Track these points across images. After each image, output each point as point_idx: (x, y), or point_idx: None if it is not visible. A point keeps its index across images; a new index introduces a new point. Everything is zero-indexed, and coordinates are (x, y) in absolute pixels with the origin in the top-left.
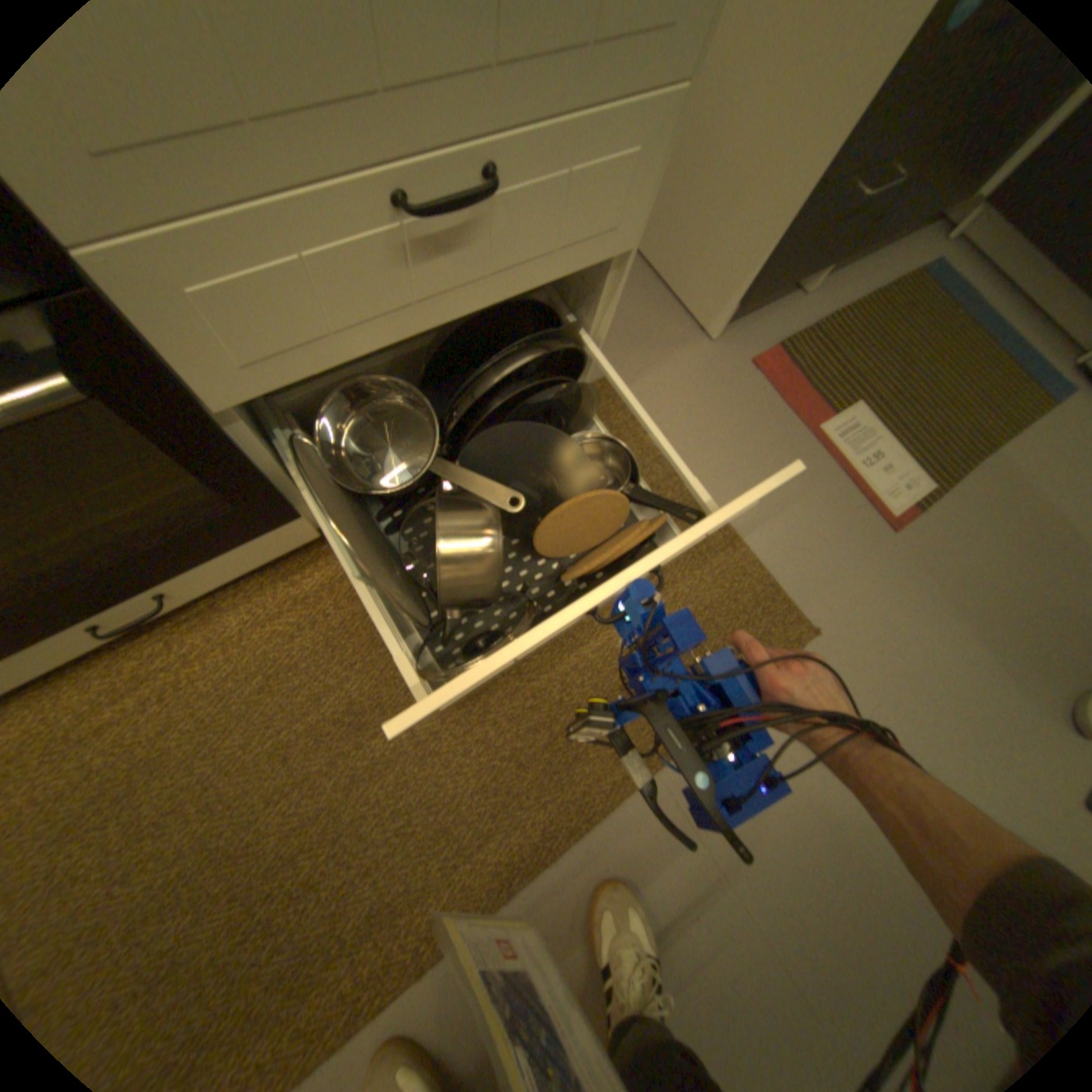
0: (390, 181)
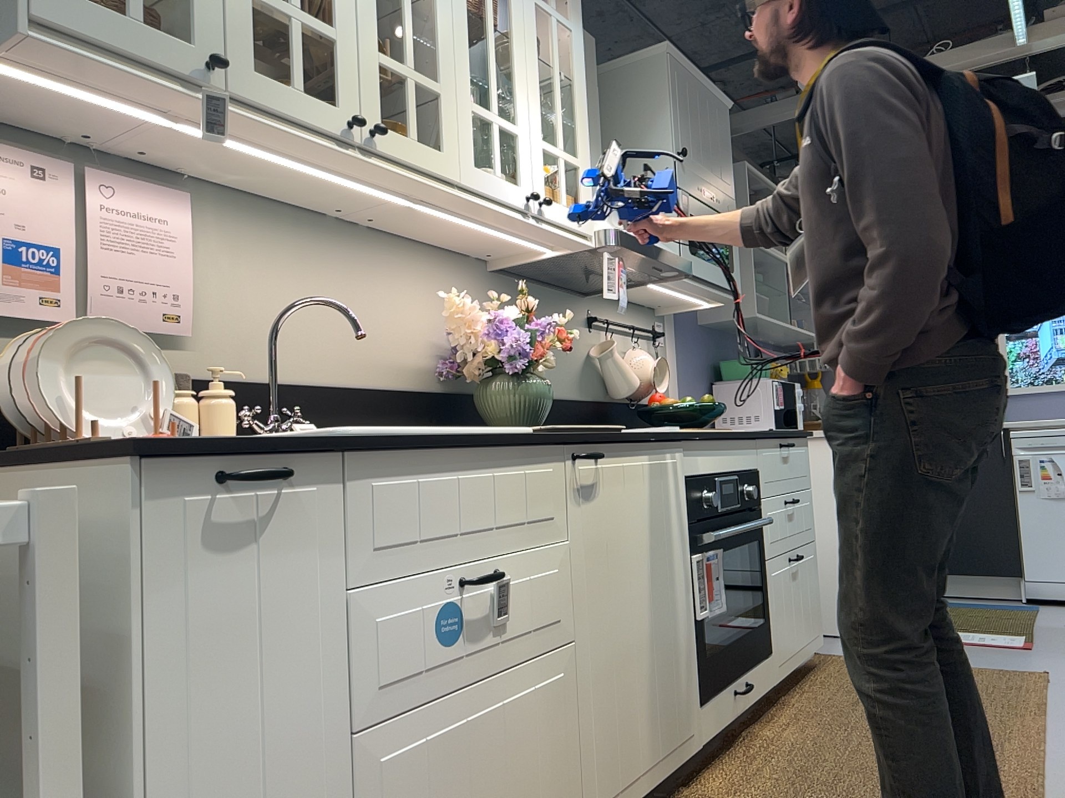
0: (786, 499)
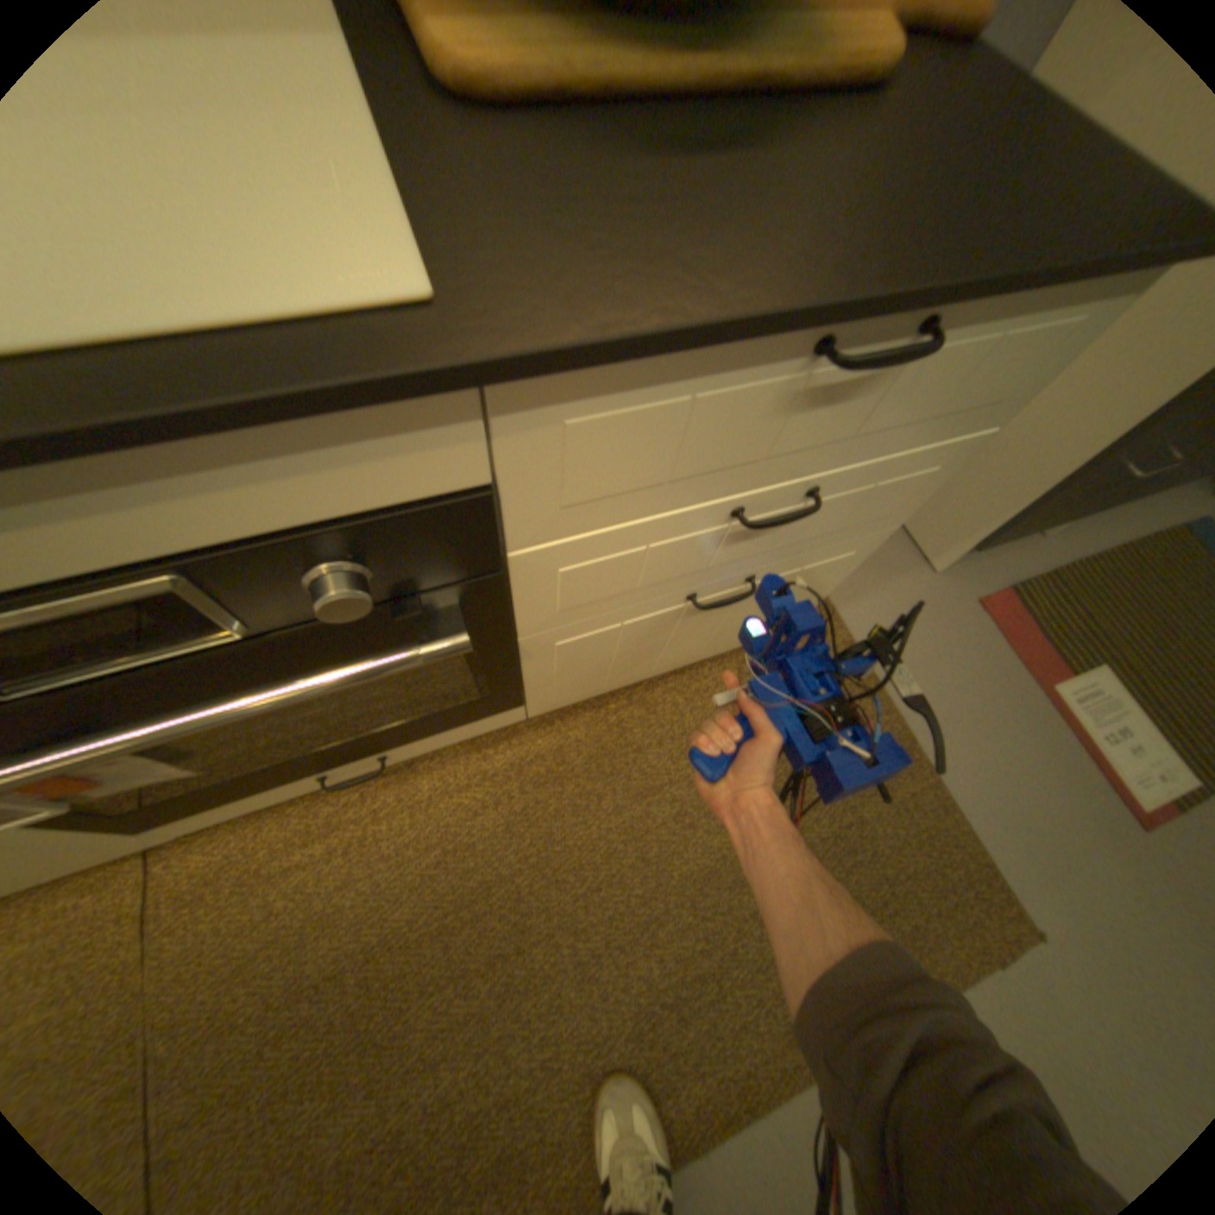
0: (737, 500)
